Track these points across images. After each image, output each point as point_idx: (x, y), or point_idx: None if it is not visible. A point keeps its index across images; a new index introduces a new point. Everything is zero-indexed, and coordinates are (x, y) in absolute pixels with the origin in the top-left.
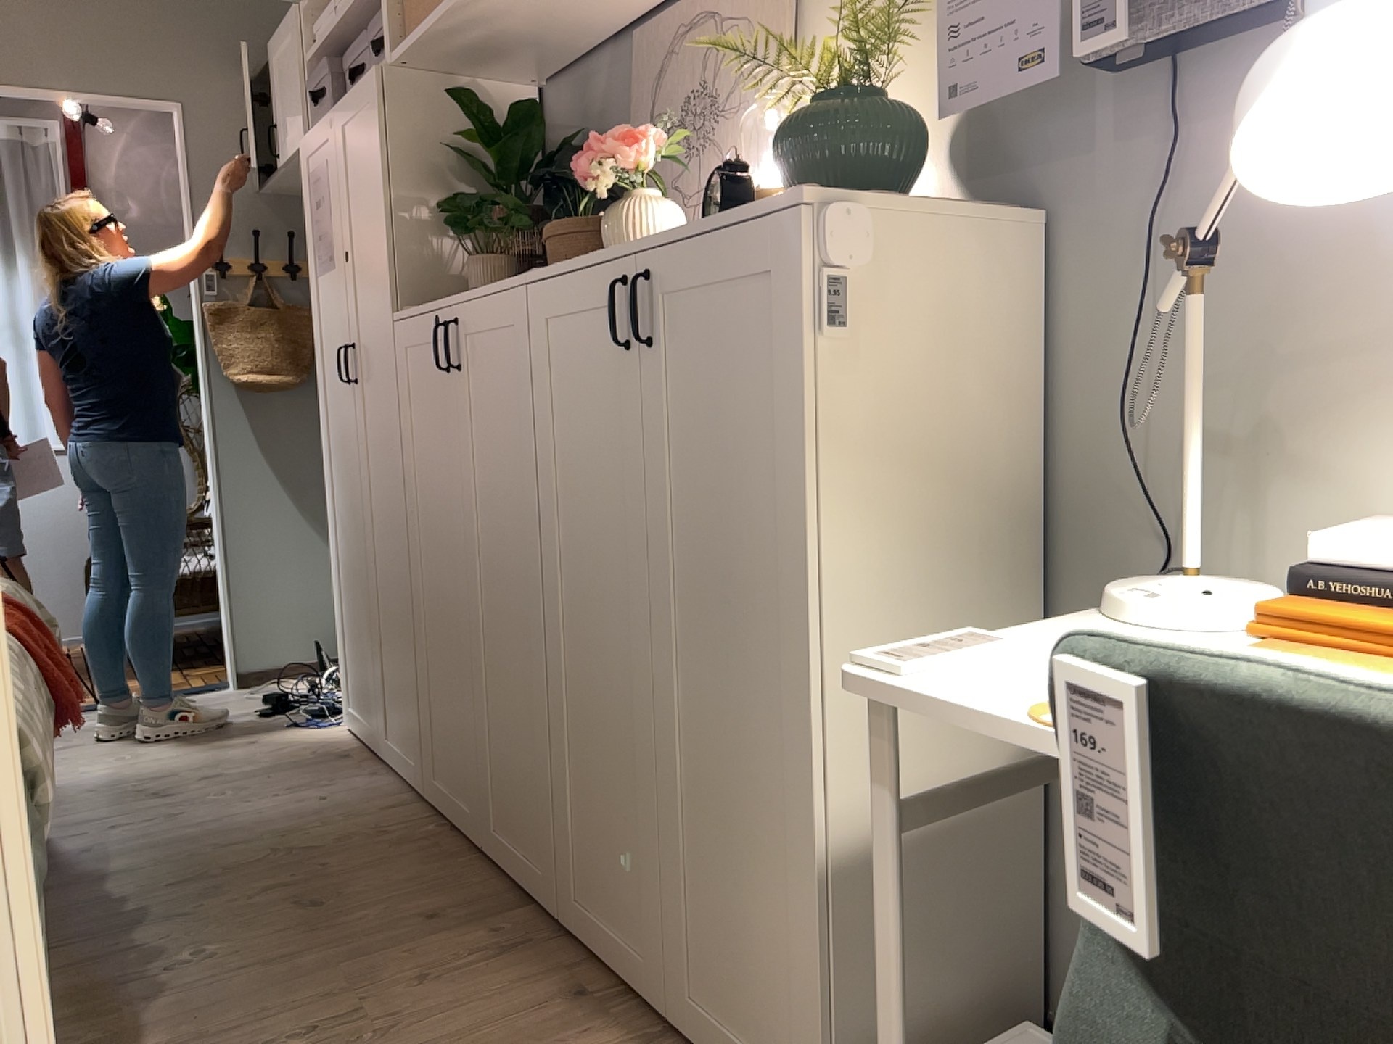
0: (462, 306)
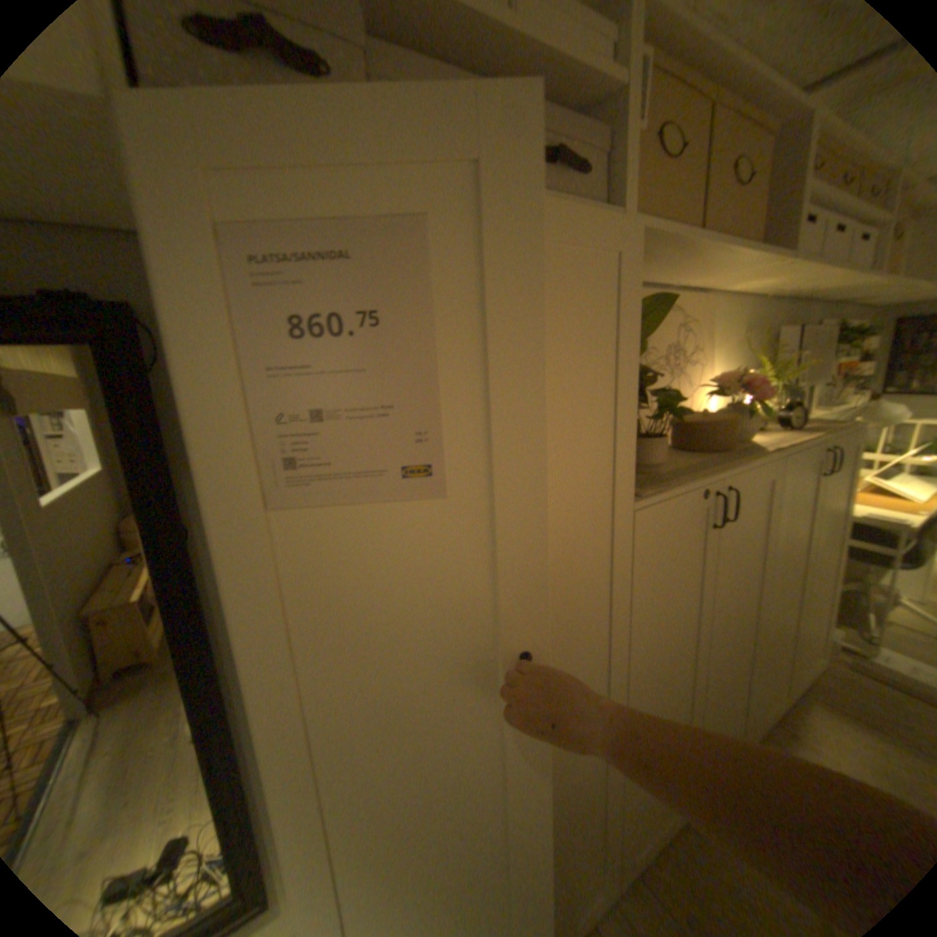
0: (739, 475)
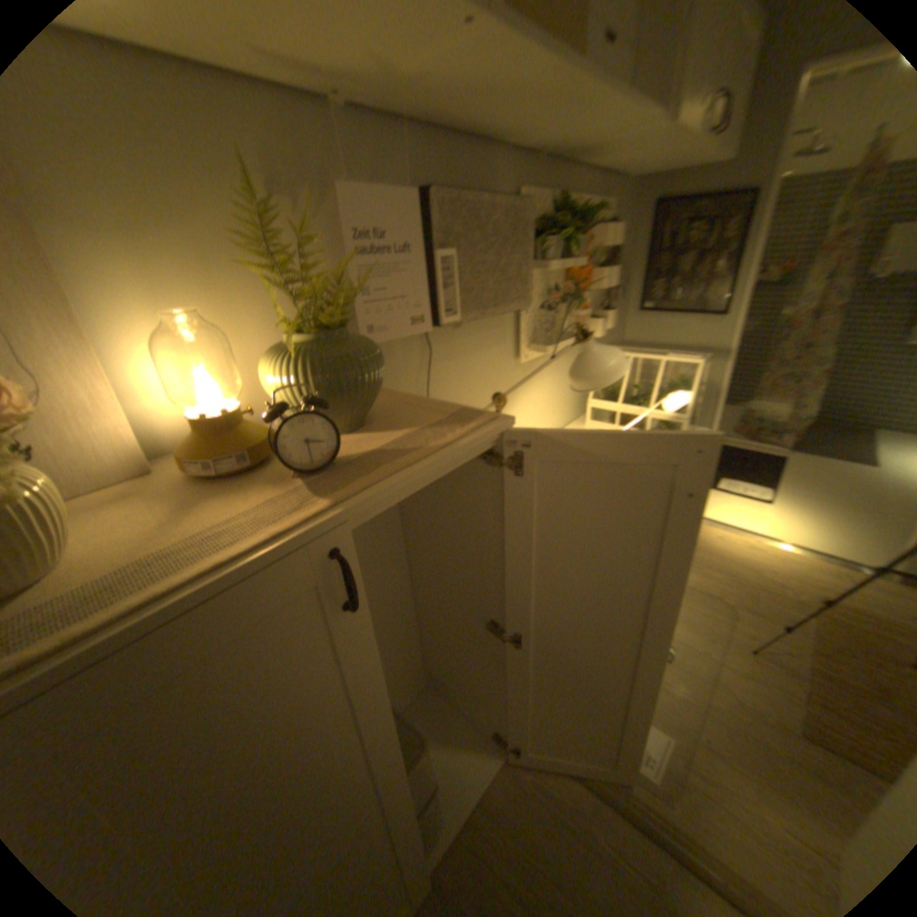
0: None
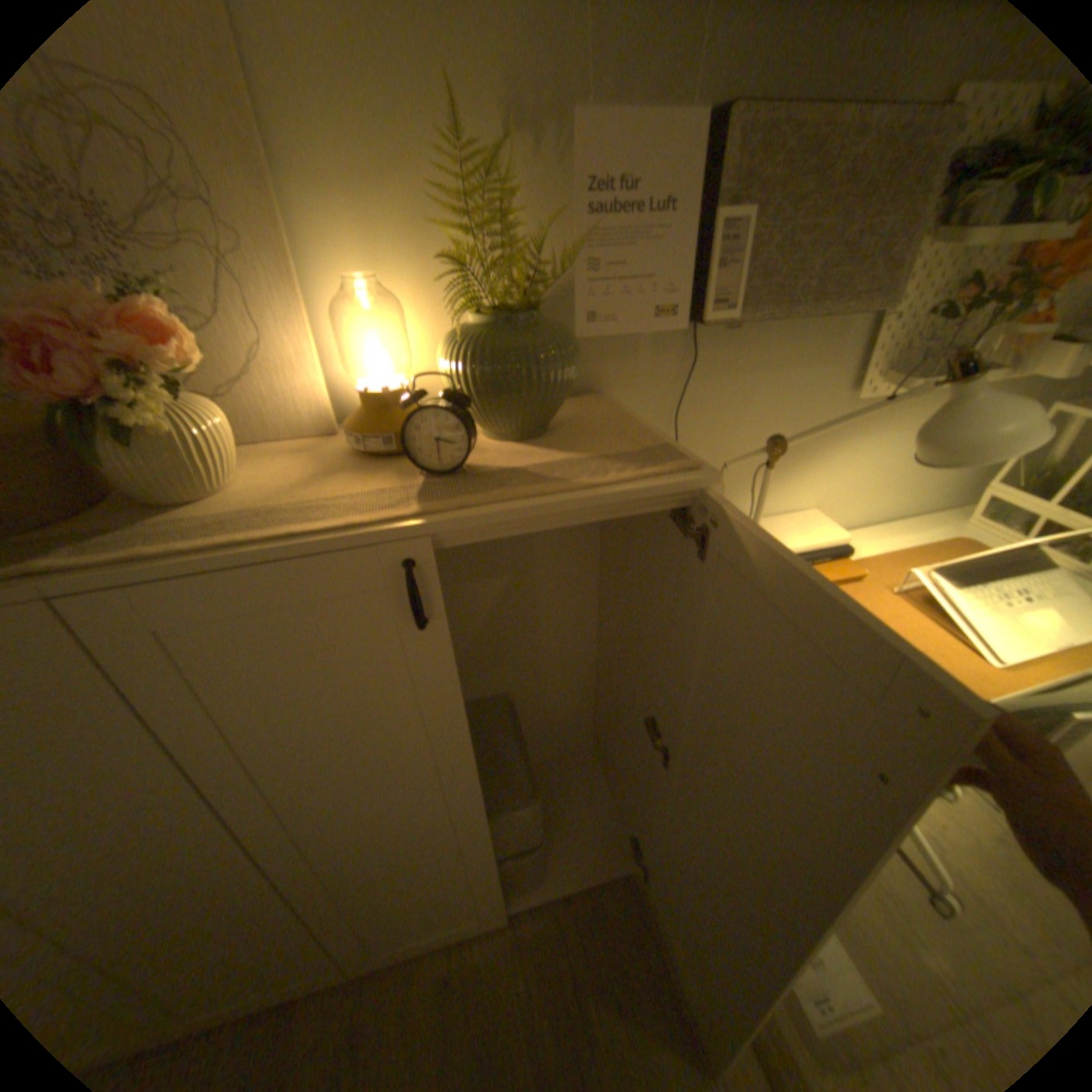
0: None
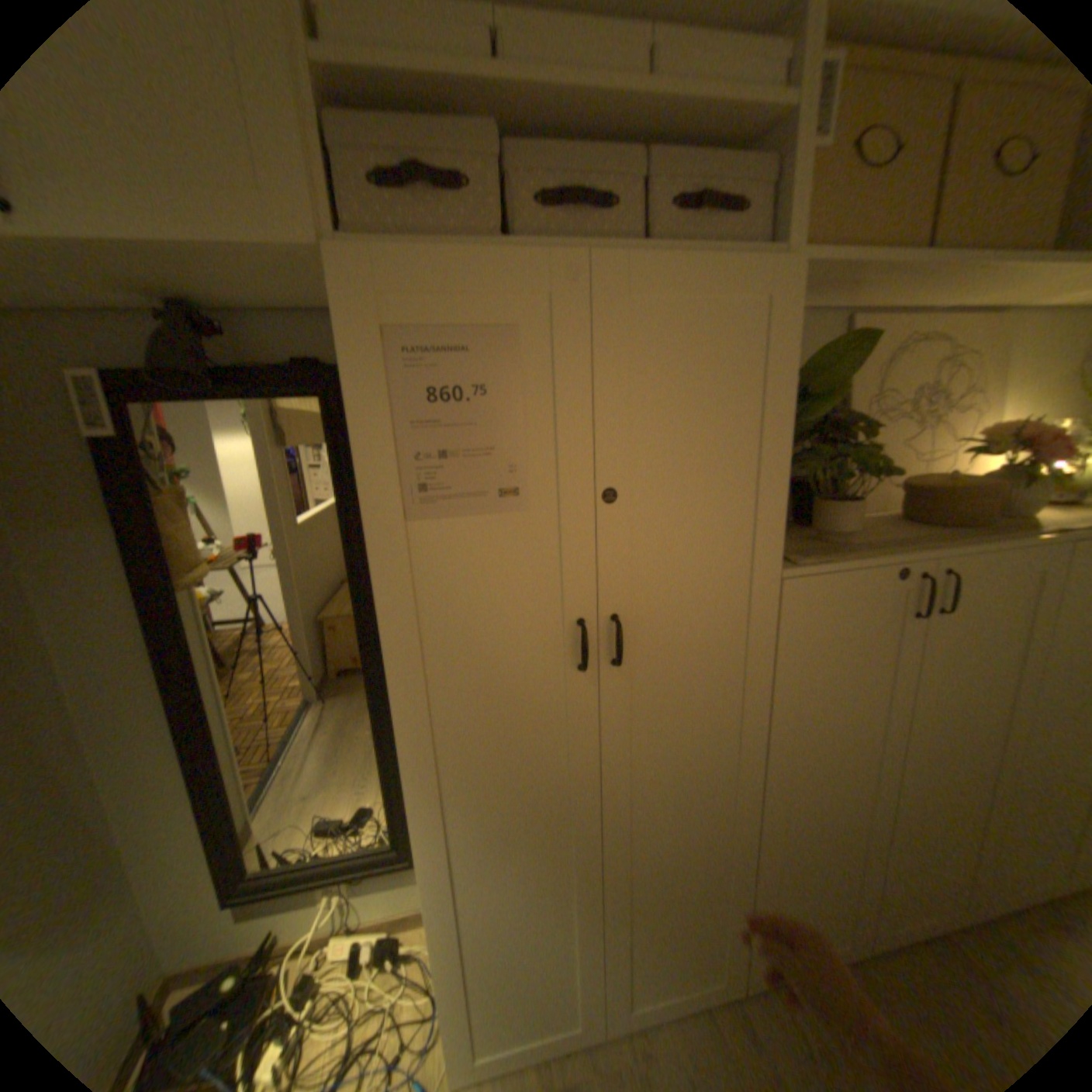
0: (971, 557)
